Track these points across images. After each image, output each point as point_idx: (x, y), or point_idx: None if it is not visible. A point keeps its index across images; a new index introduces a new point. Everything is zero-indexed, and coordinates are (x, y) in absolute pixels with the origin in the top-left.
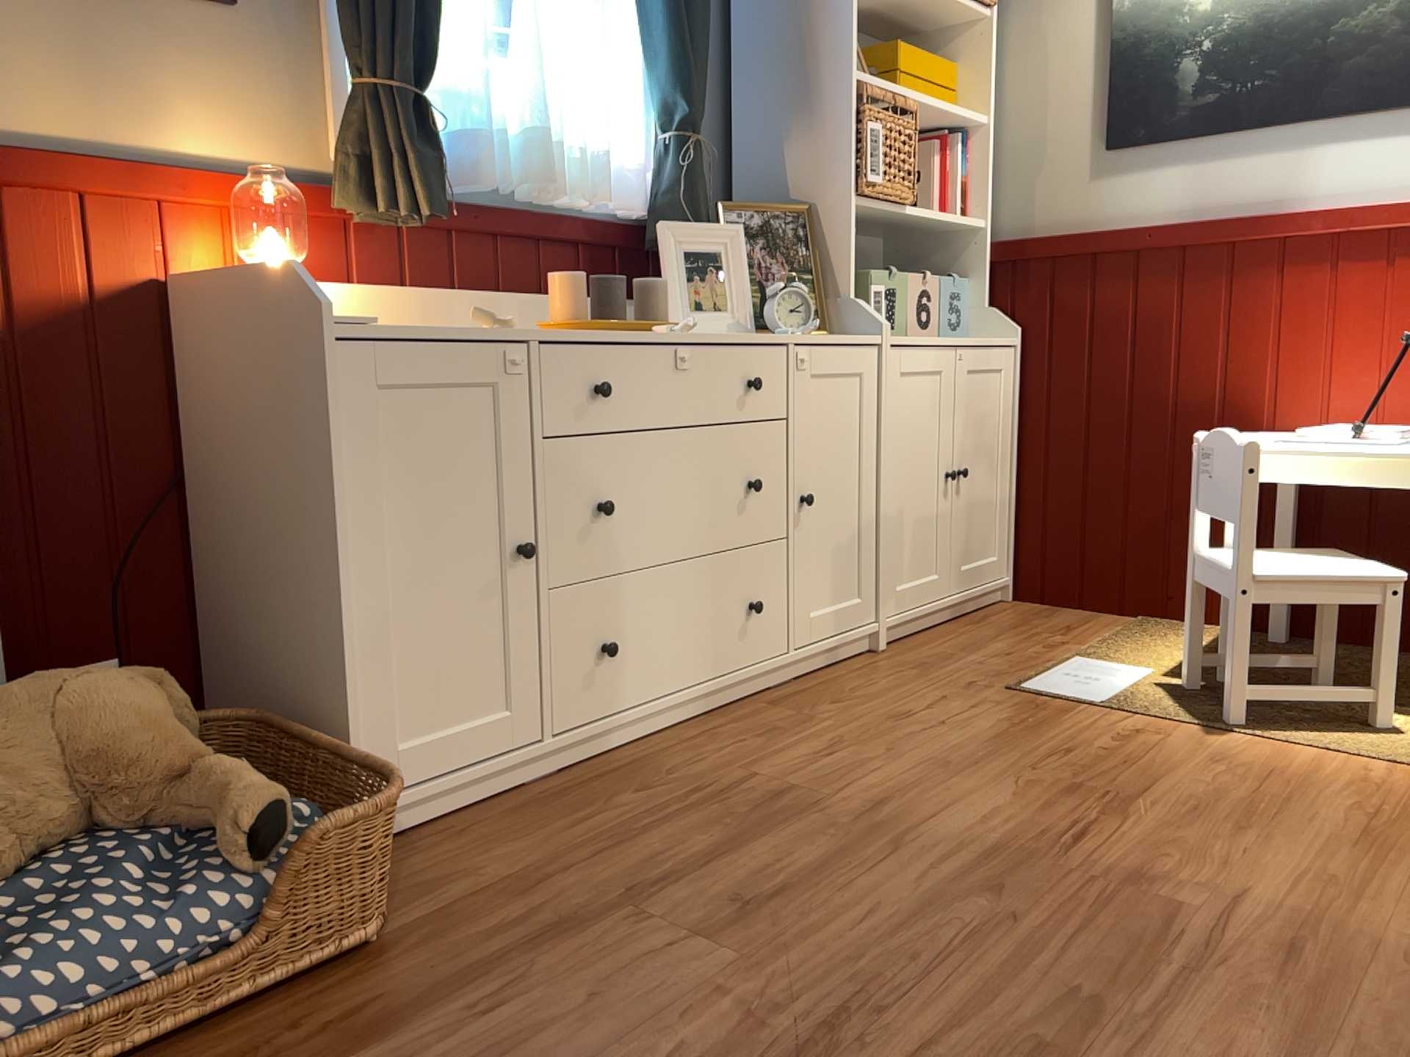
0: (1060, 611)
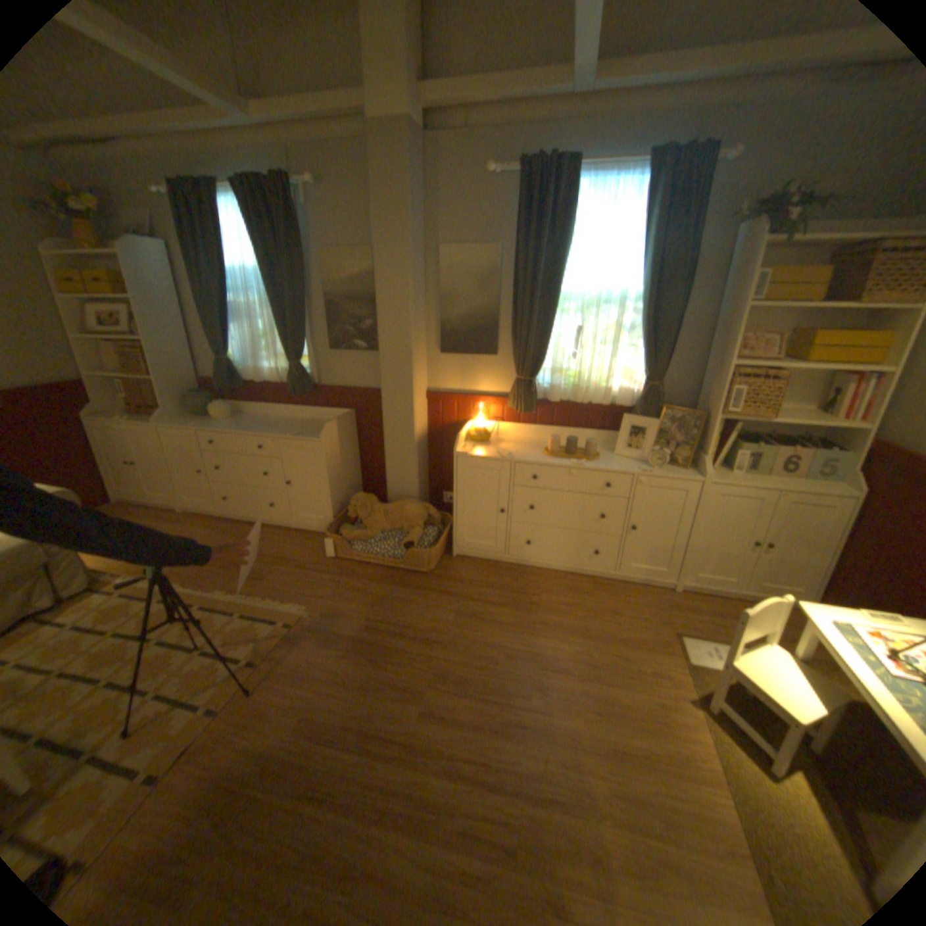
0: None
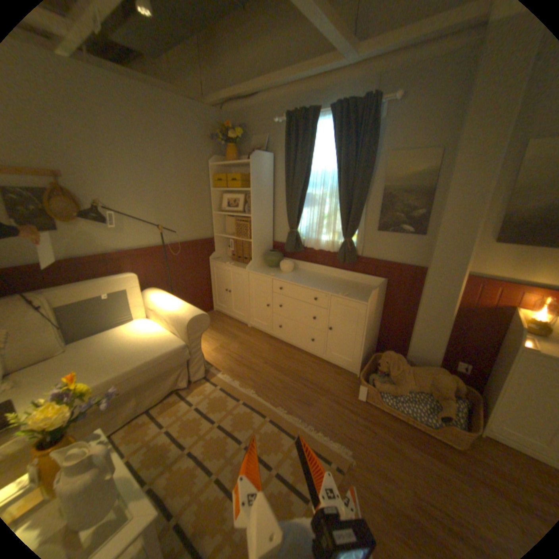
0: None
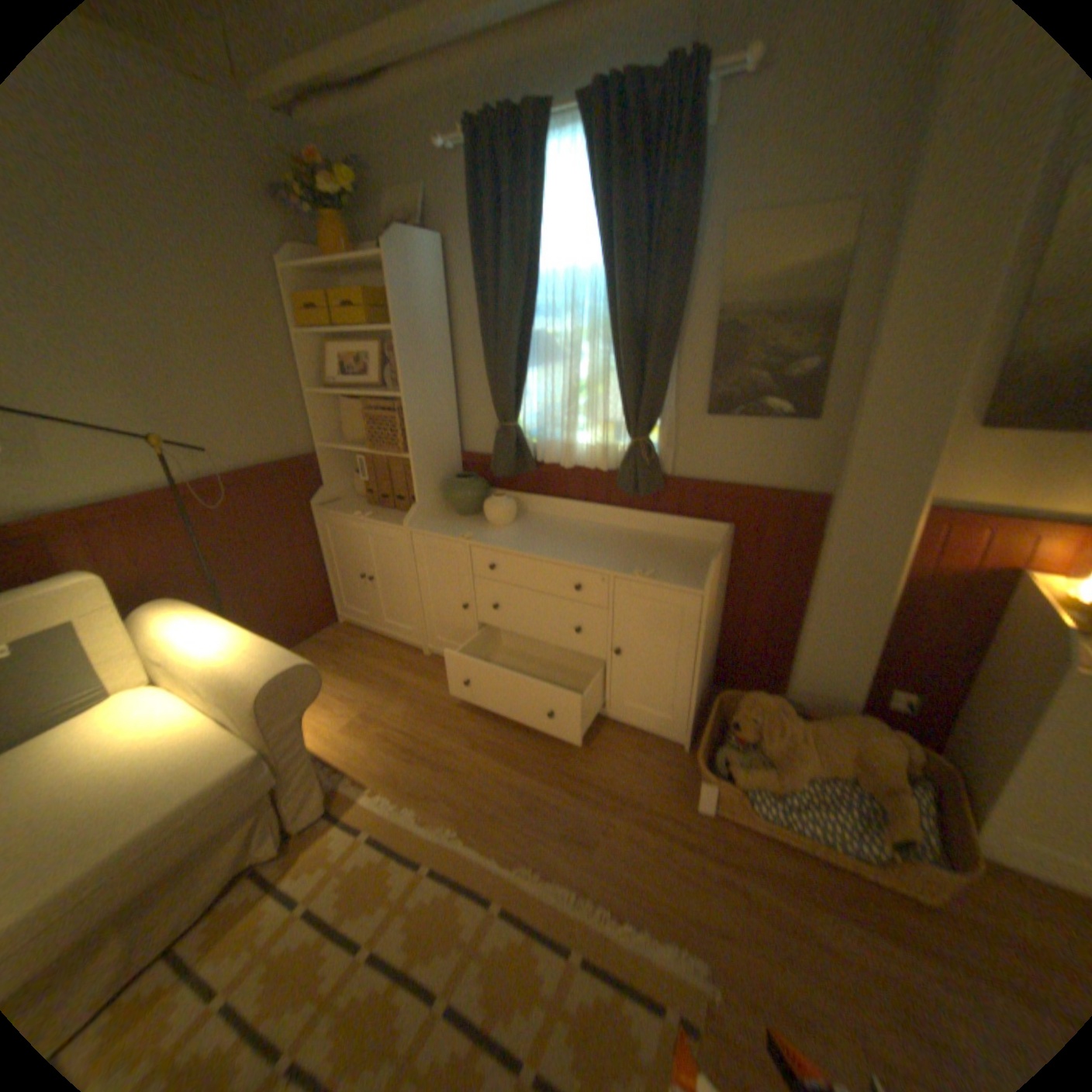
0: None
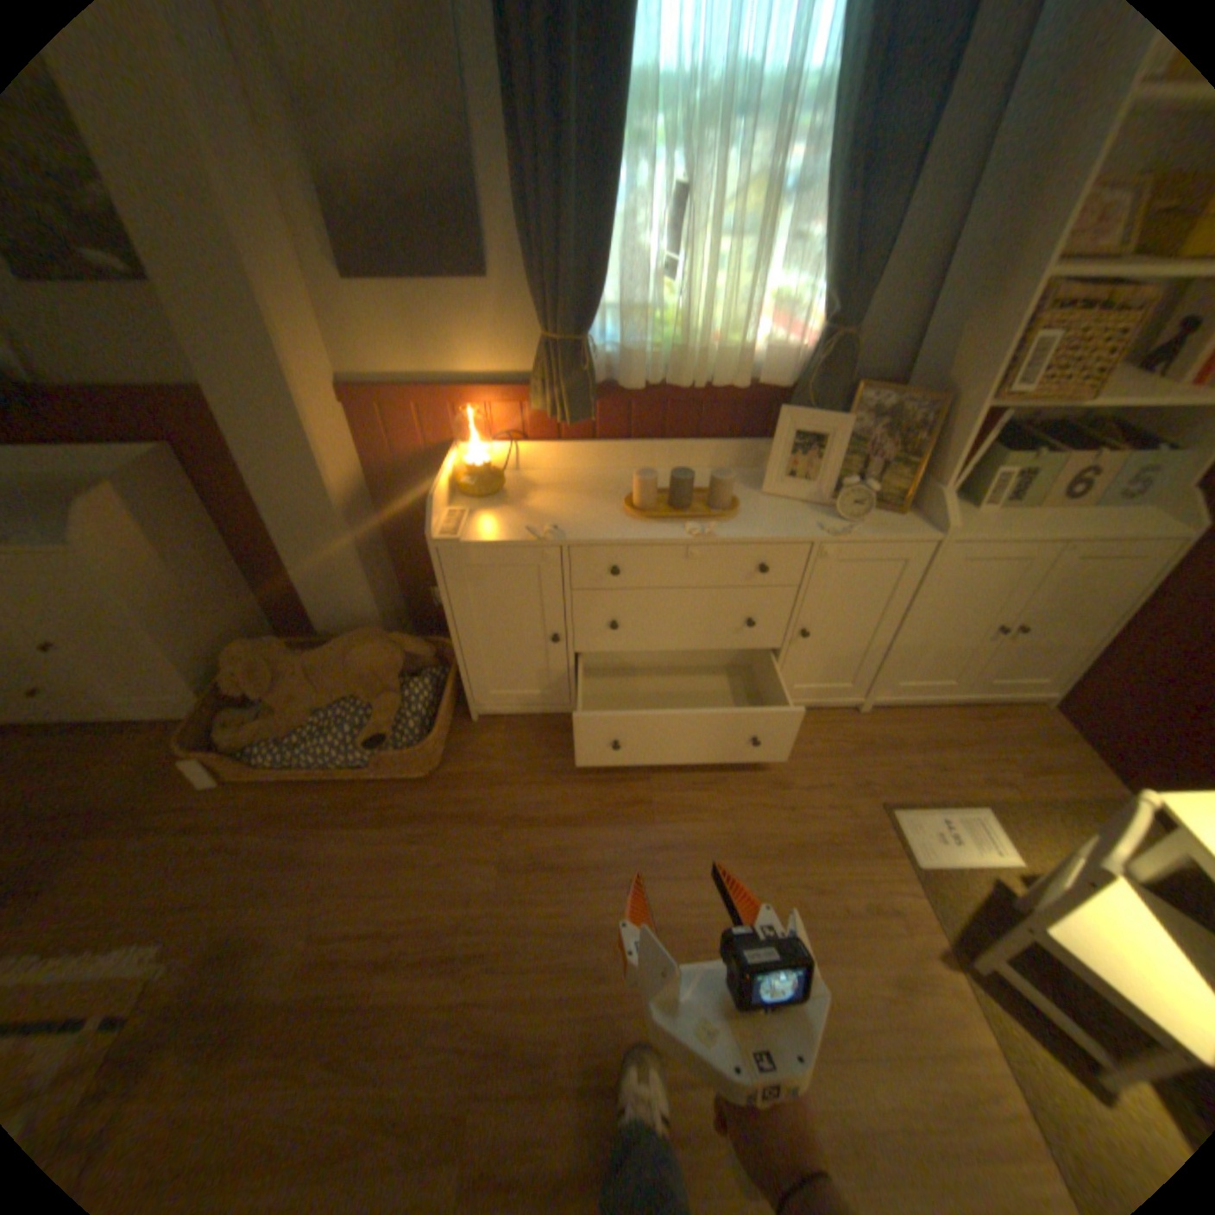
0: (1075, 748)
